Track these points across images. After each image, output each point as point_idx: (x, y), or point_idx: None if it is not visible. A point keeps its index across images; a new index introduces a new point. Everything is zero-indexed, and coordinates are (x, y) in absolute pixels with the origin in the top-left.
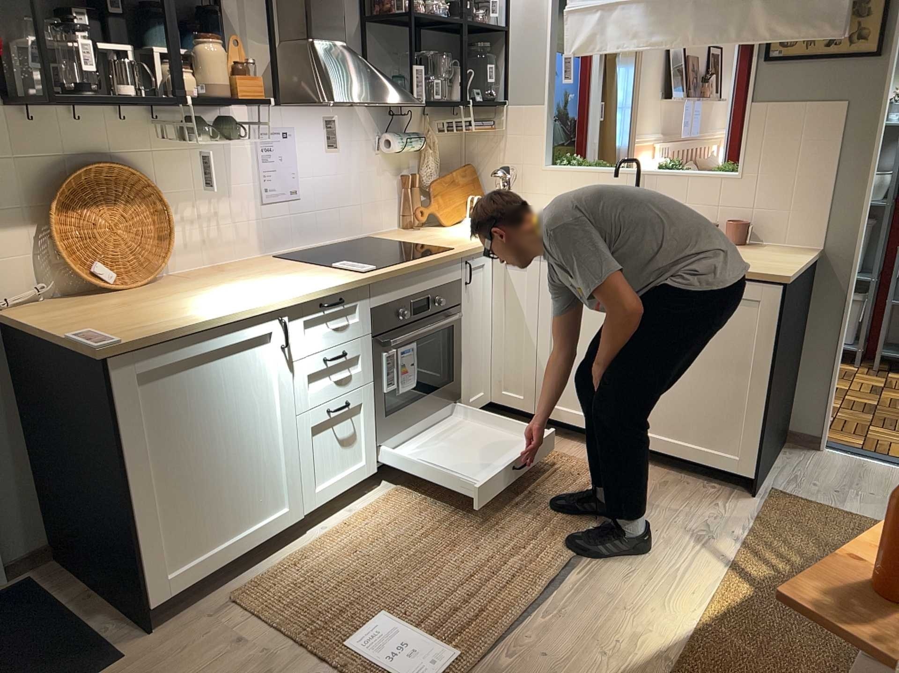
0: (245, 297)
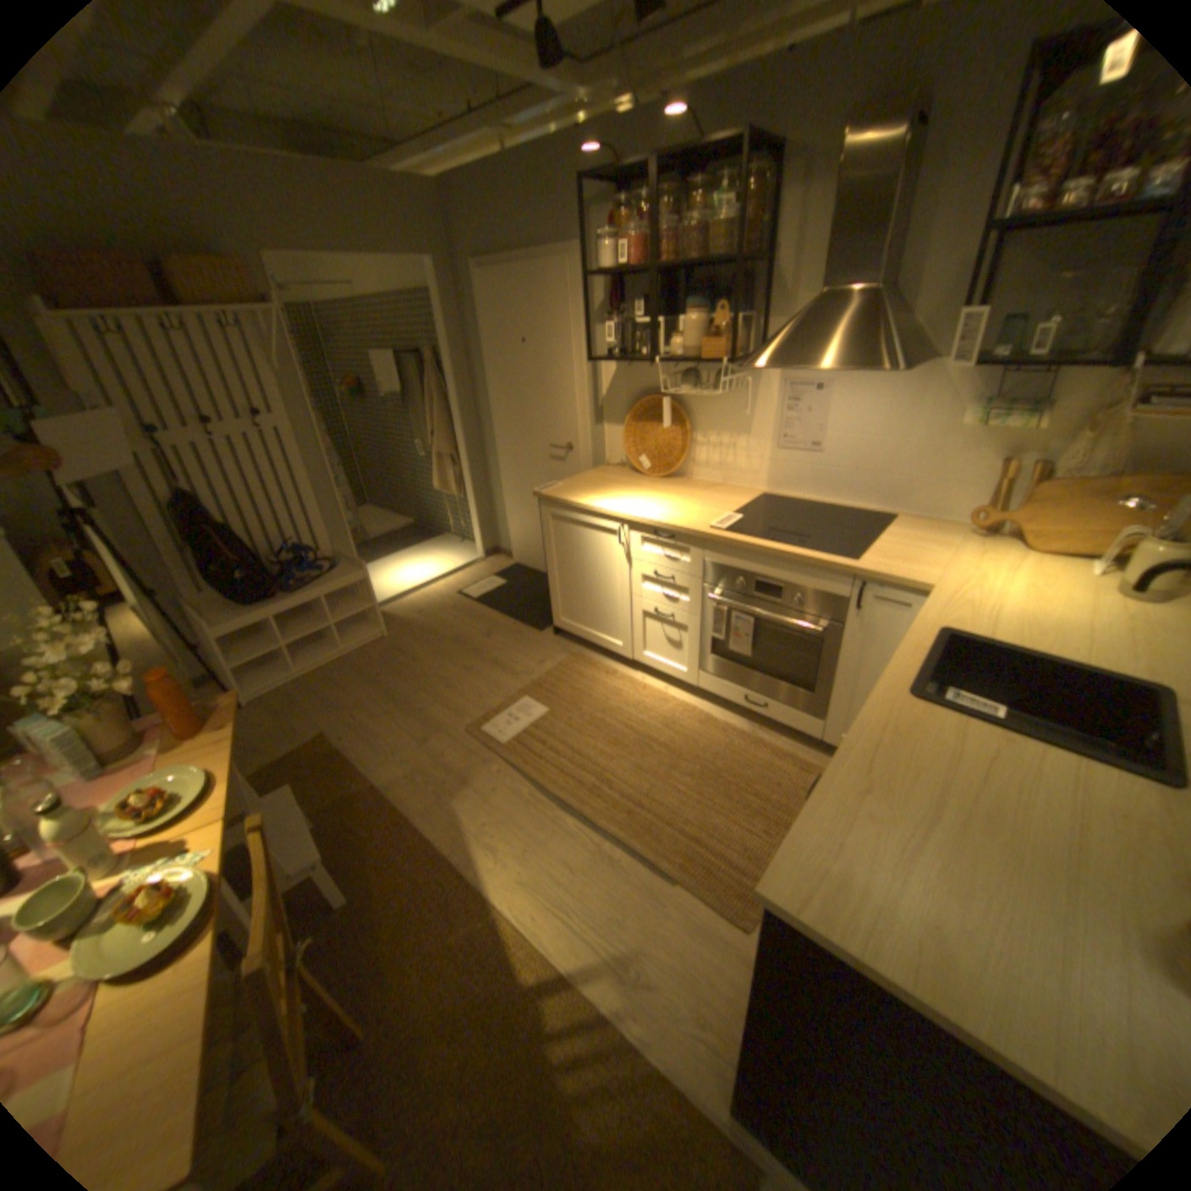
0: (631, 503)
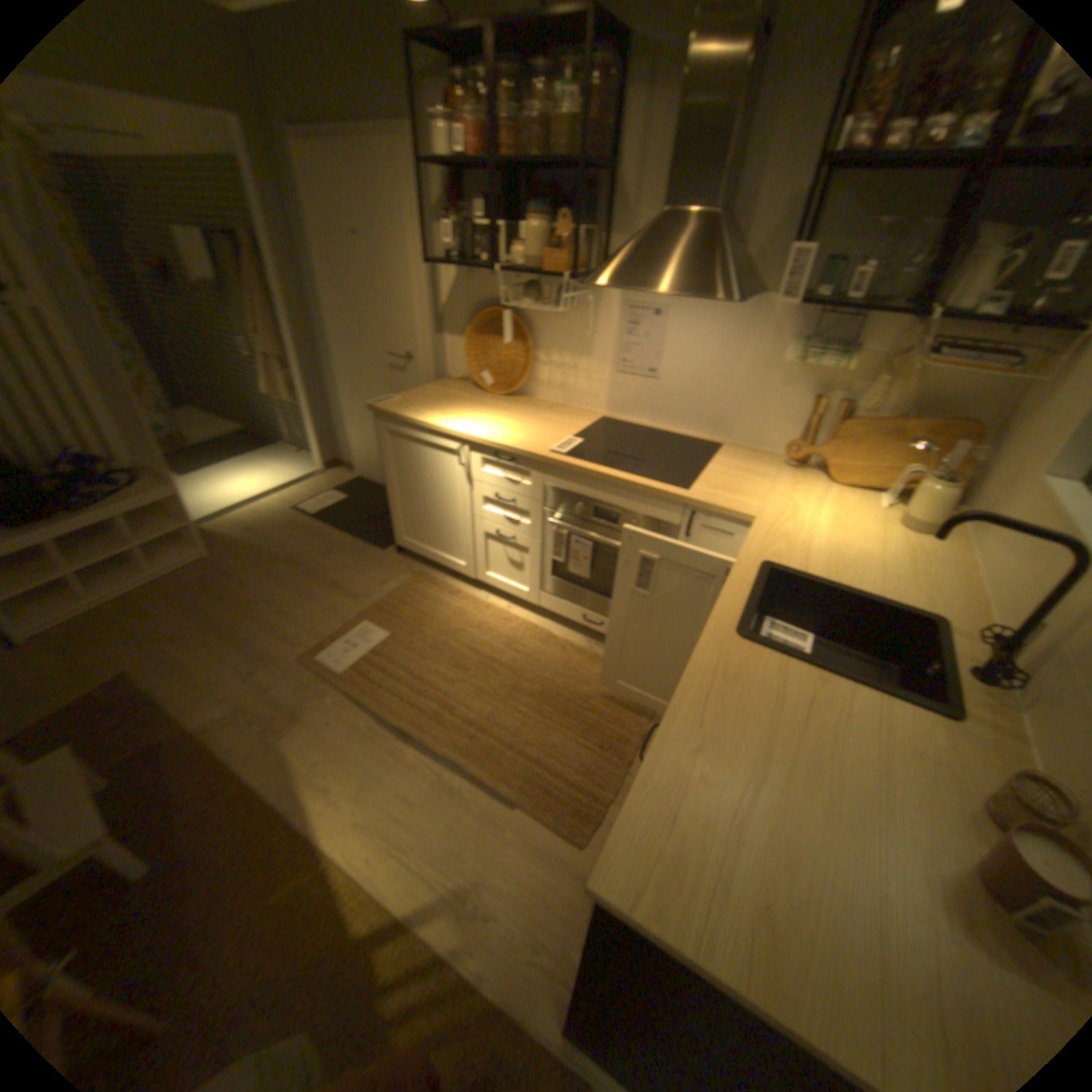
0: (469, 422)
